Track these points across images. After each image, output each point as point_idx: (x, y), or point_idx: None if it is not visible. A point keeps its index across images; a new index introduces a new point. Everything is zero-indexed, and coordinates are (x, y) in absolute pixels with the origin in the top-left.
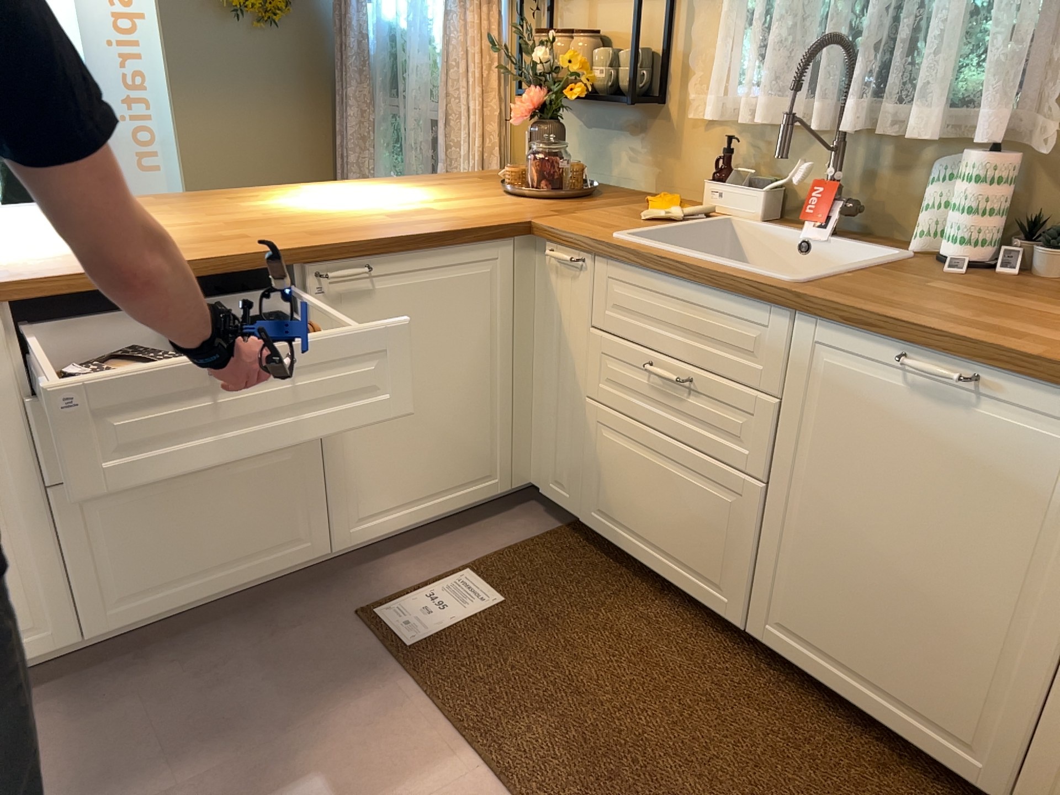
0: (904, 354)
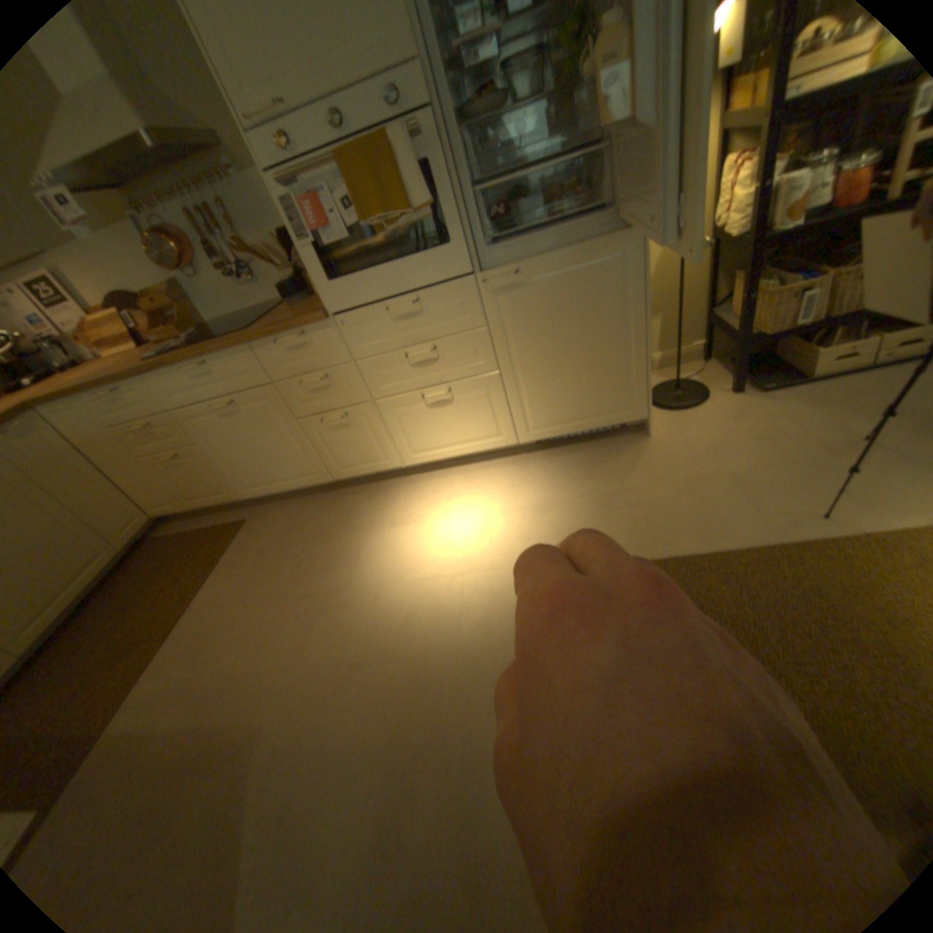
0: None
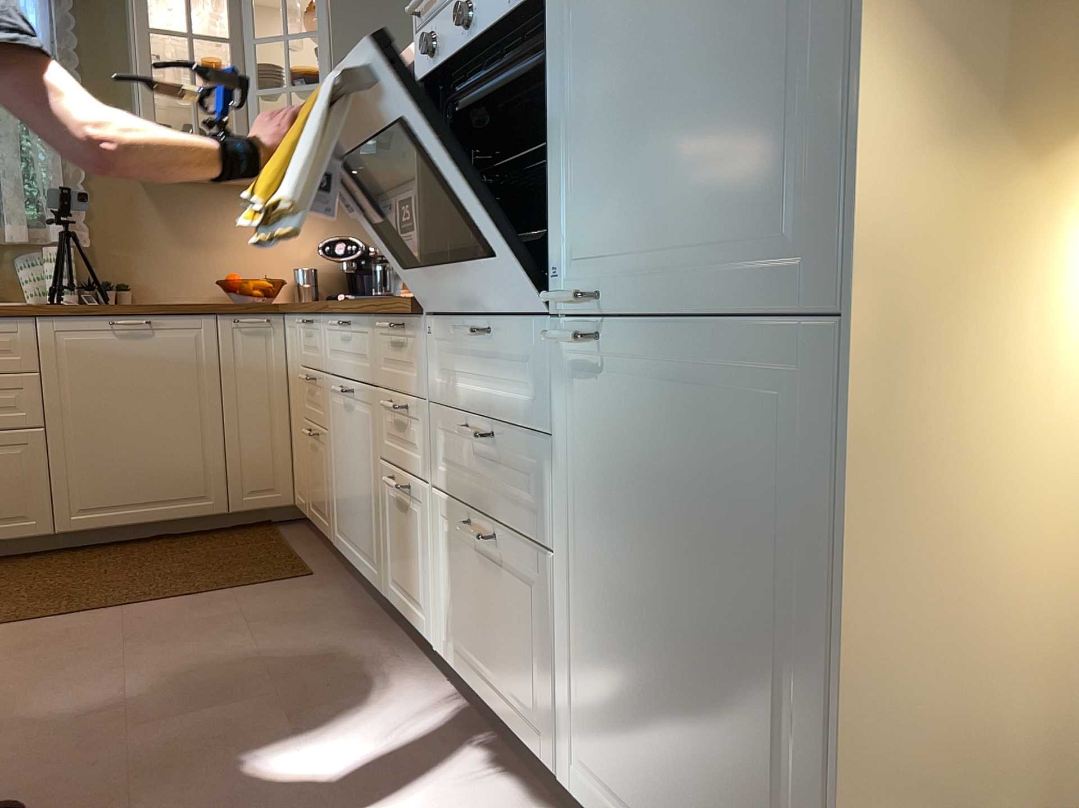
0: (111, 321)
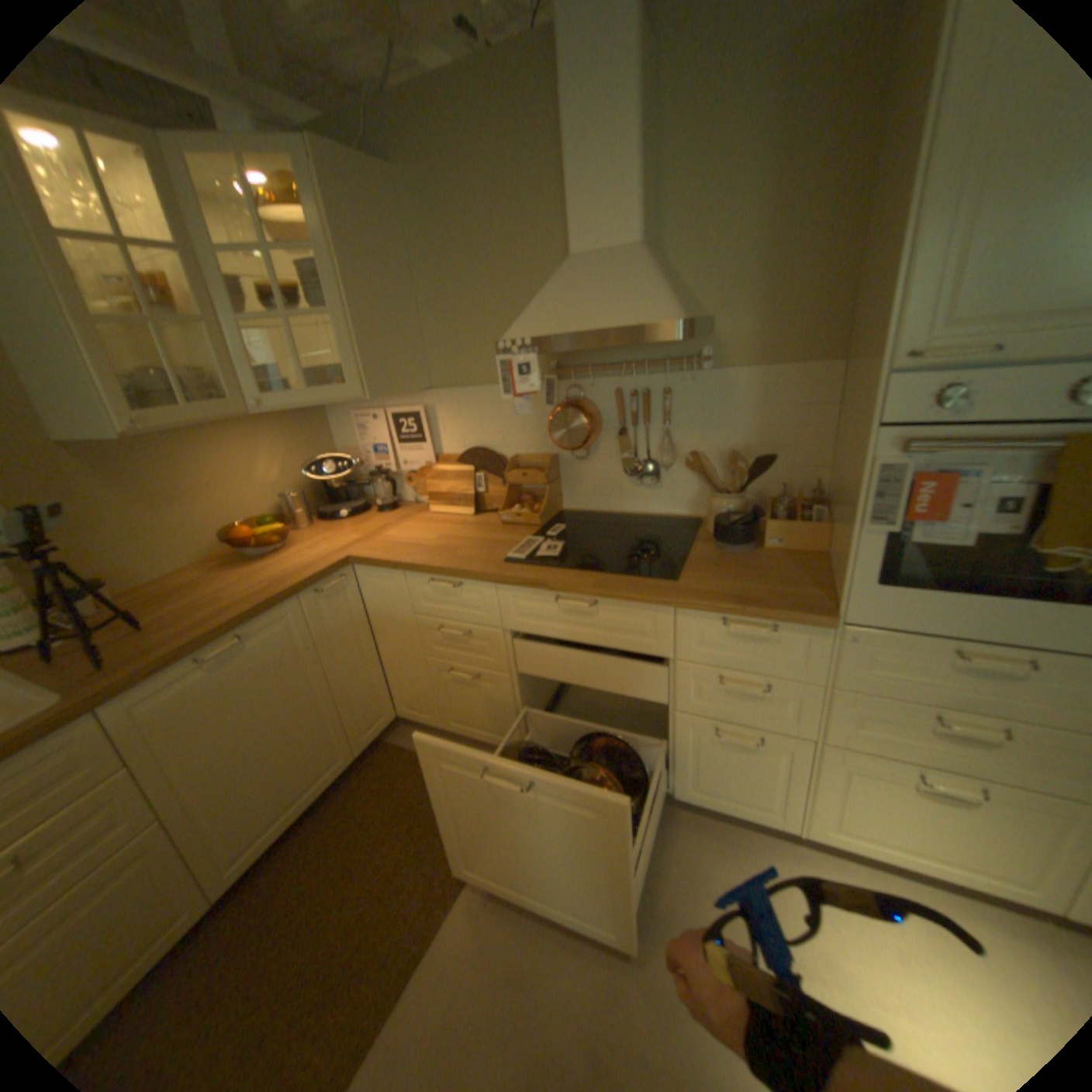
0: (194, 660)
